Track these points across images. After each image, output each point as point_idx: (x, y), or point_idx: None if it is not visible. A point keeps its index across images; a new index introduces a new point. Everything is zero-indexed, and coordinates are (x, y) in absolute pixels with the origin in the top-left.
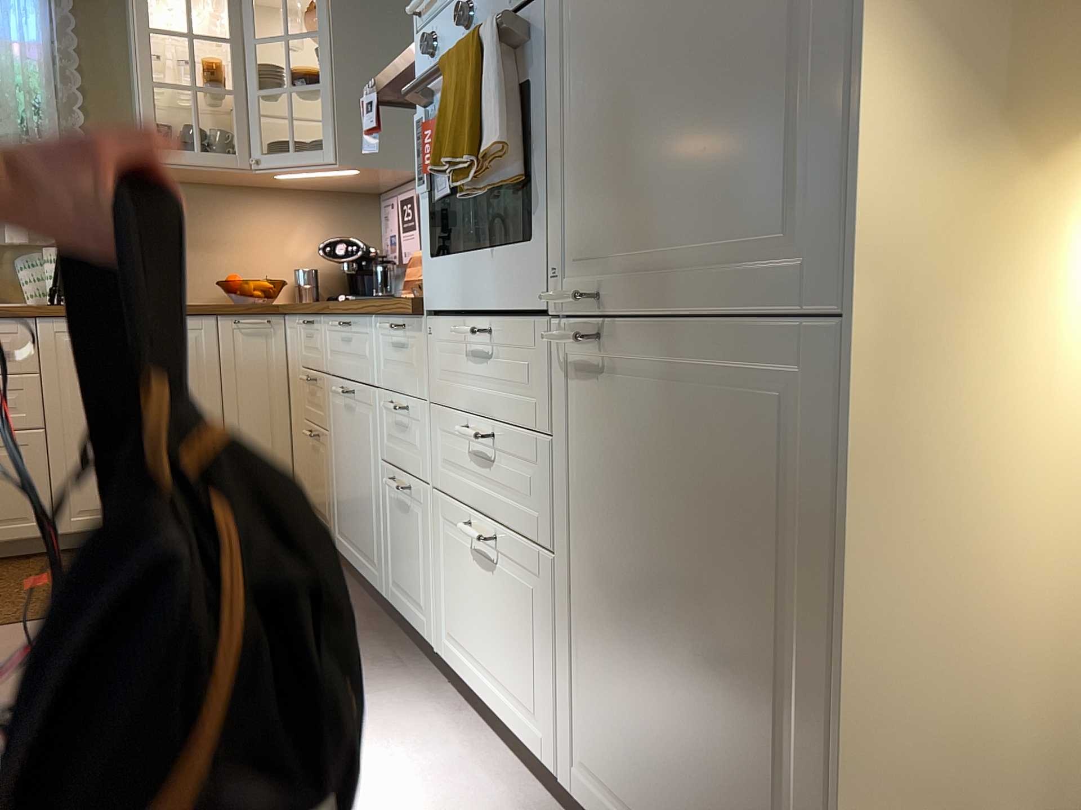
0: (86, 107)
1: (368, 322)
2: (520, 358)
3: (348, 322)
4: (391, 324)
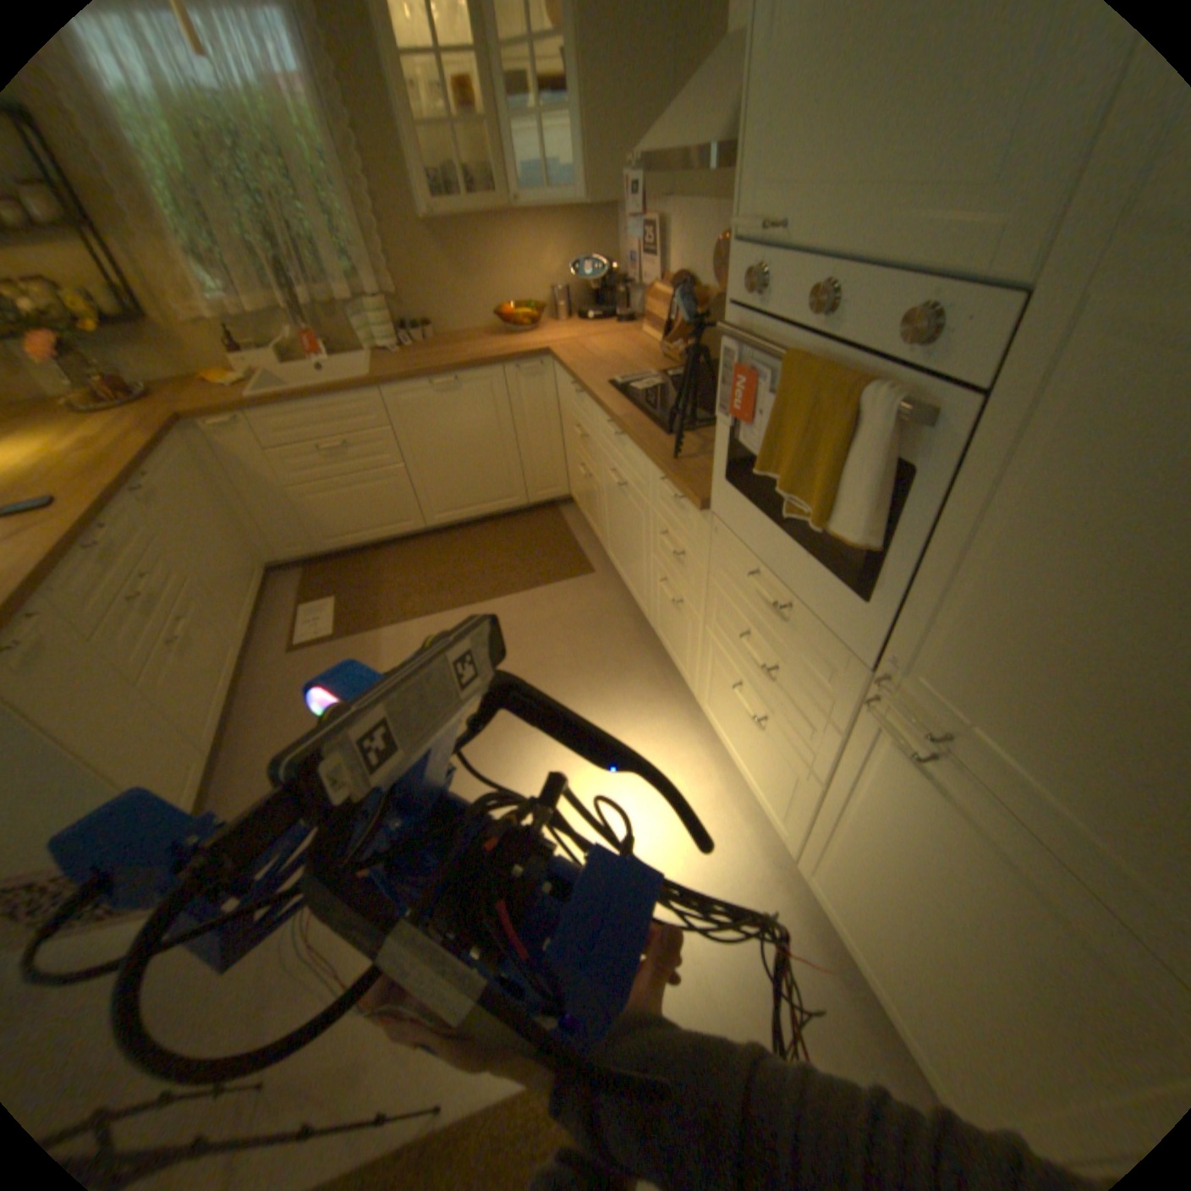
0: (357, 144)
1: (643, 456)
2: (815, 653)
3: (620, 431)
4: (668, 481)
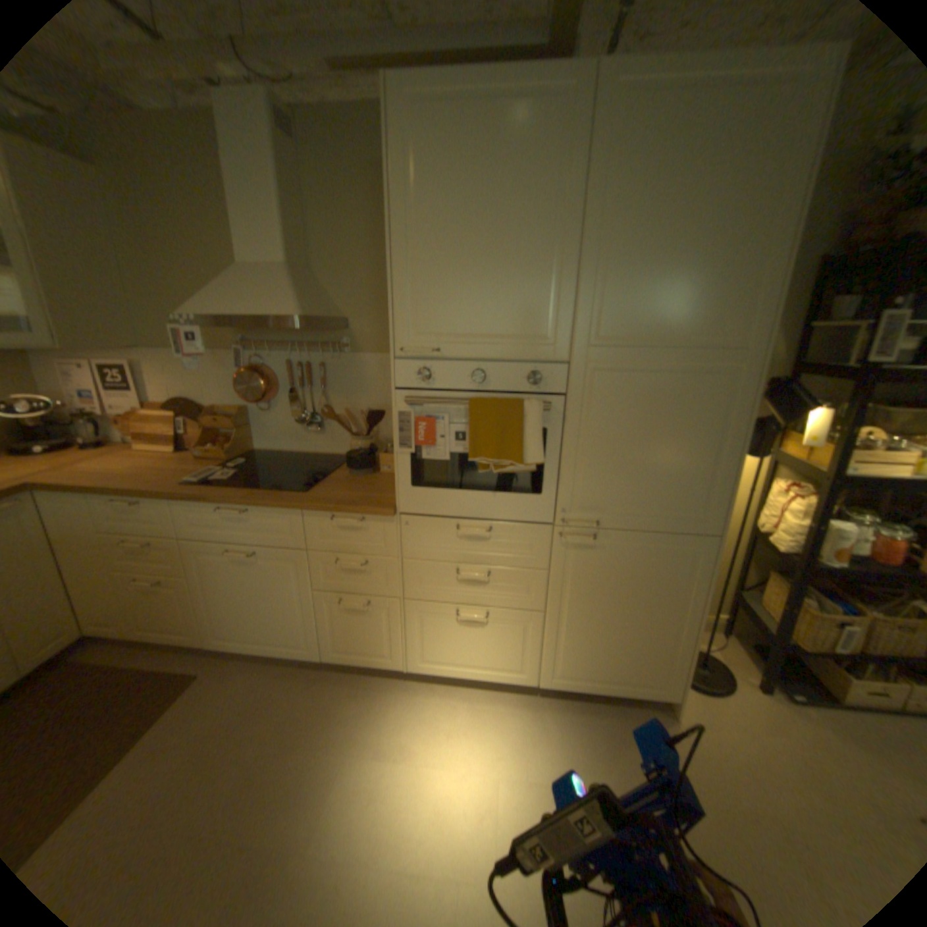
0: None
1: (291, 513)
2: (515, 539)
3: (240, 510)
4: (336, 516)
